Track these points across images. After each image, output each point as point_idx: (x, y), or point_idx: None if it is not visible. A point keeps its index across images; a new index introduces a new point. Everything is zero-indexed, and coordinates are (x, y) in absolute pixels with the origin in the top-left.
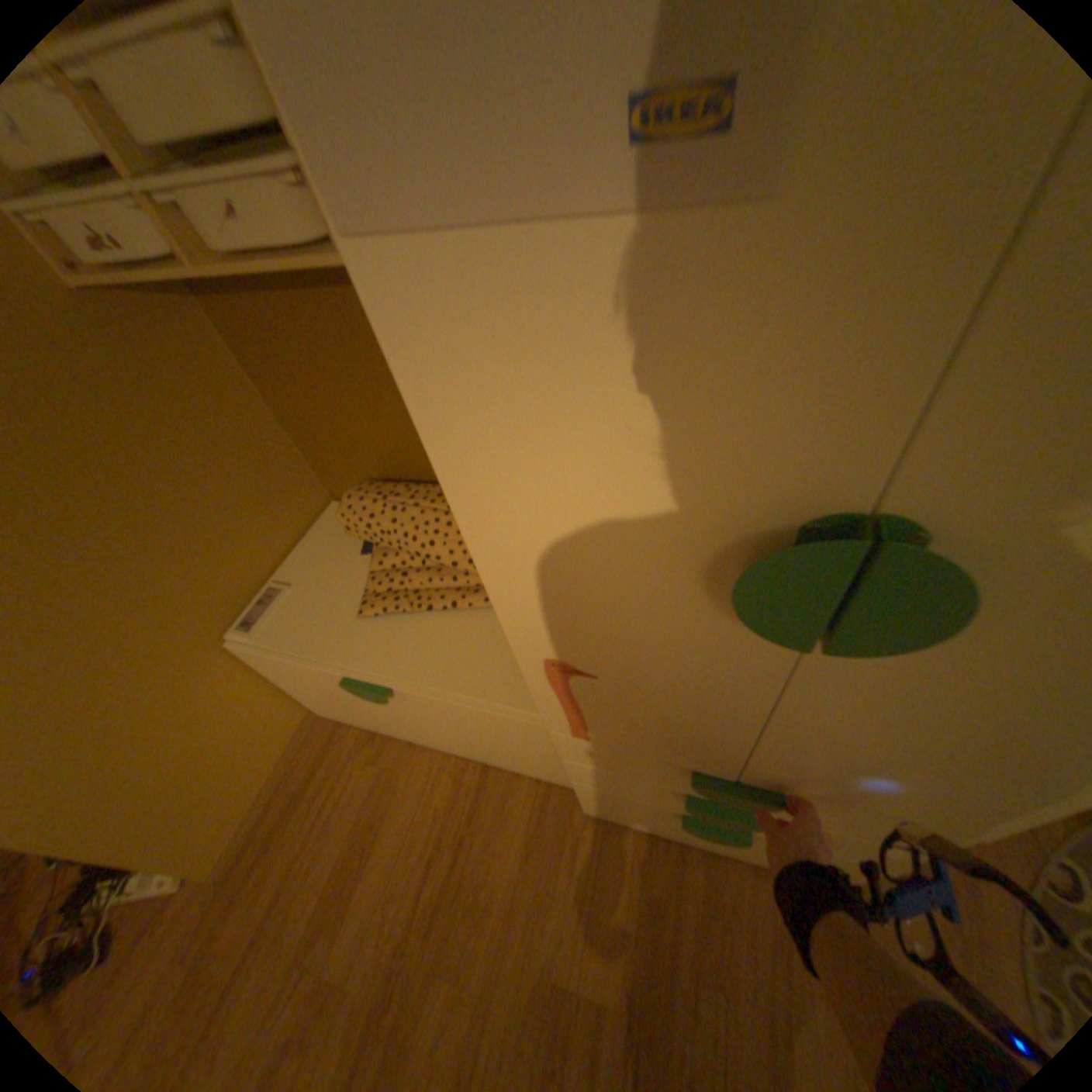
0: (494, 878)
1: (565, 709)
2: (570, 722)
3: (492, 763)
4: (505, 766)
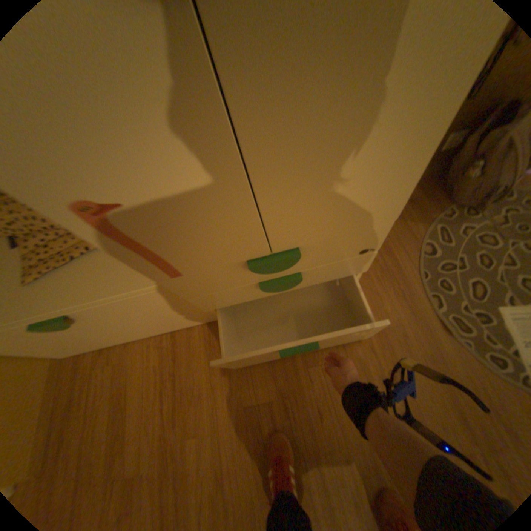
0: (197, 379)
1: (144, 255)
2: (158, 266)
3: (173, 328)
4: (181, 327)
